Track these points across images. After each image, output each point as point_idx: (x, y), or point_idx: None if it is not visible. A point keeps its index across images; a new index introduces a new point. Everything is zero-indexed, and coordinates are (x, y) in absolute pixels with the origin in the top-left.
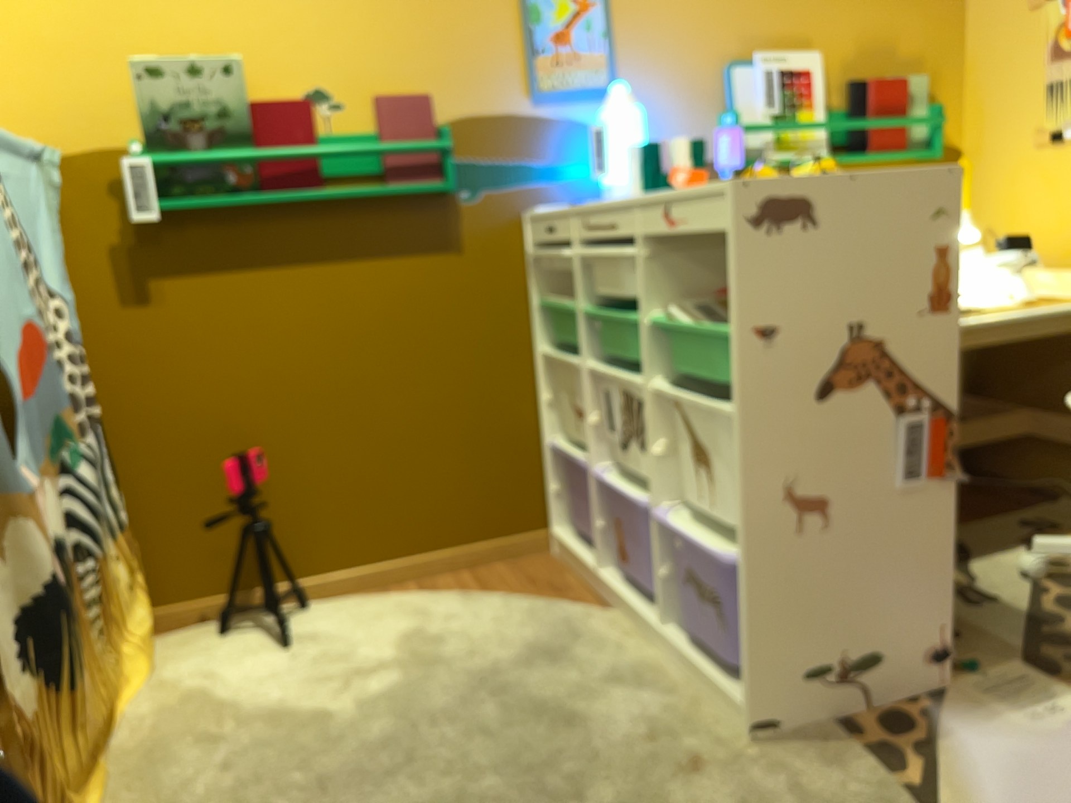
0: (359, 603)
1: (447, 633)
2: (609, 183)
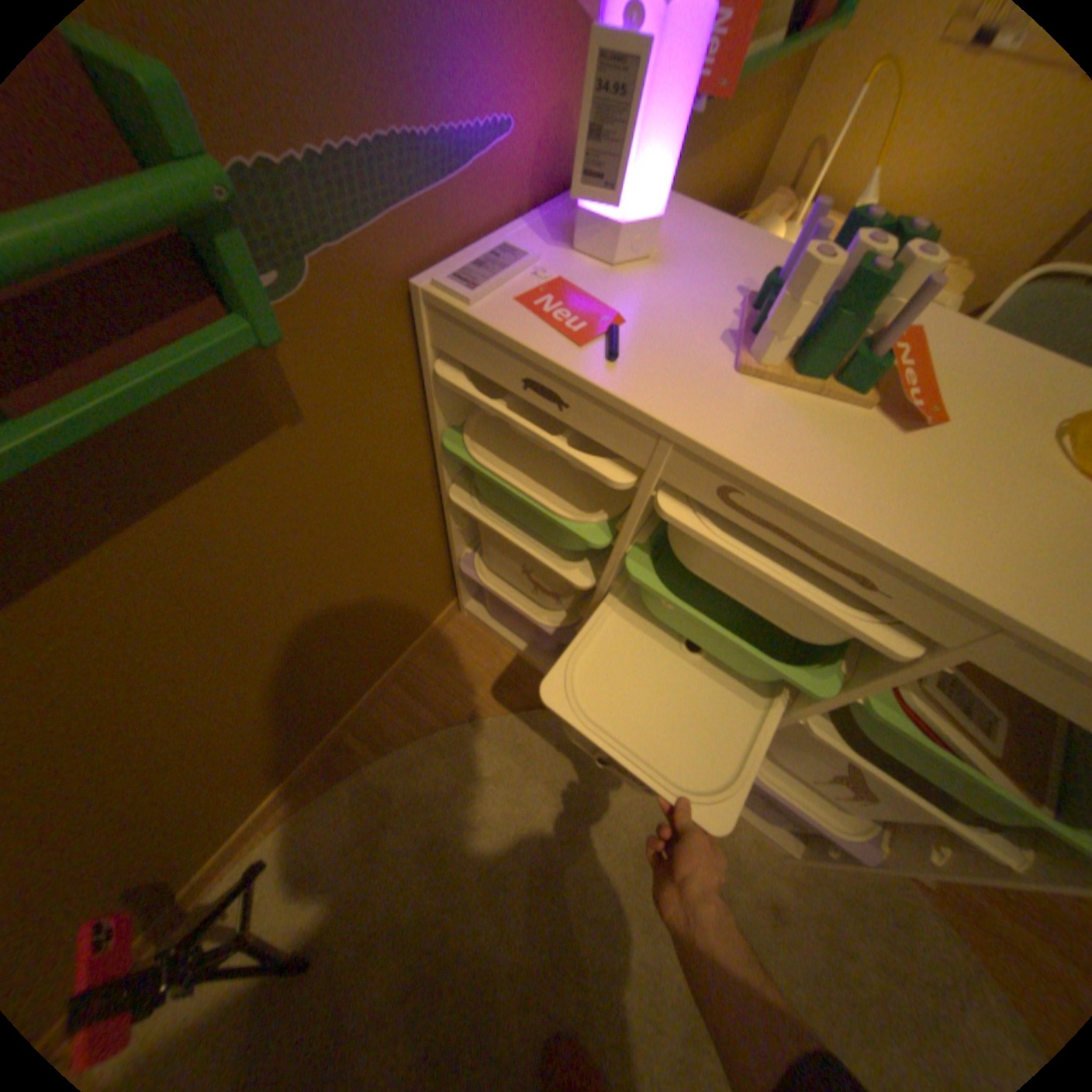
0: (324, 818)
1: (466, 828)
2: (602, 208)
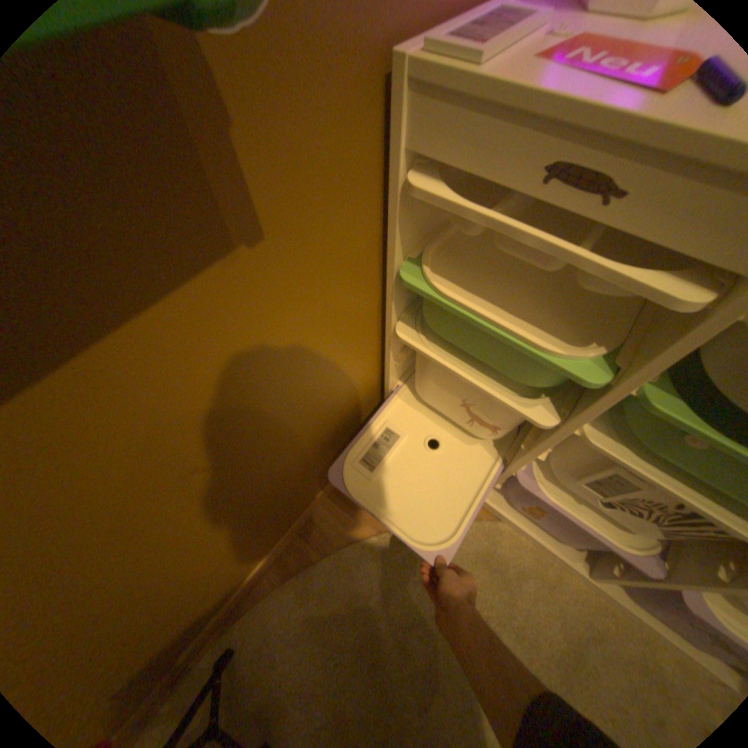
0: (280, 611)
1: (400, 628)
2: None
